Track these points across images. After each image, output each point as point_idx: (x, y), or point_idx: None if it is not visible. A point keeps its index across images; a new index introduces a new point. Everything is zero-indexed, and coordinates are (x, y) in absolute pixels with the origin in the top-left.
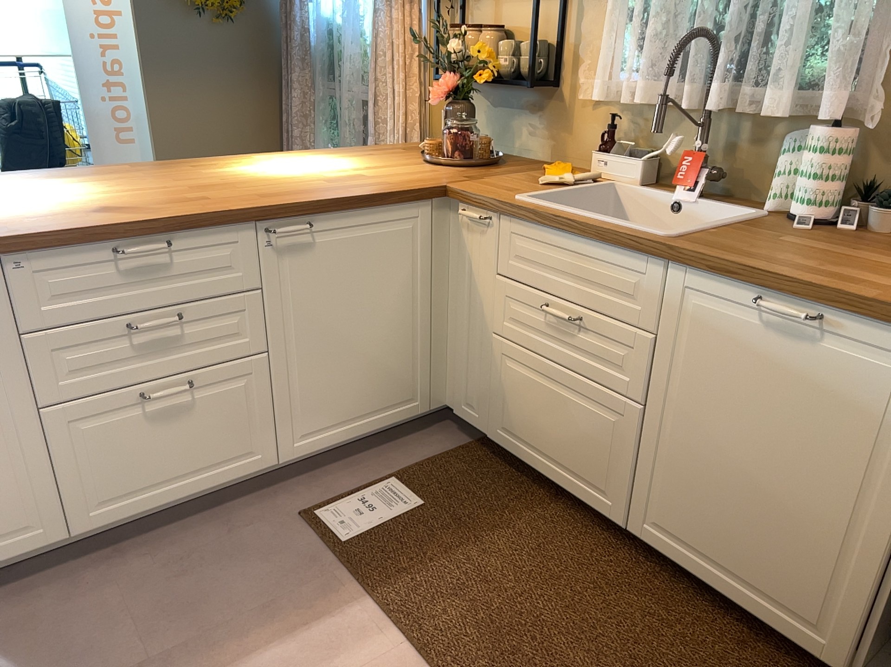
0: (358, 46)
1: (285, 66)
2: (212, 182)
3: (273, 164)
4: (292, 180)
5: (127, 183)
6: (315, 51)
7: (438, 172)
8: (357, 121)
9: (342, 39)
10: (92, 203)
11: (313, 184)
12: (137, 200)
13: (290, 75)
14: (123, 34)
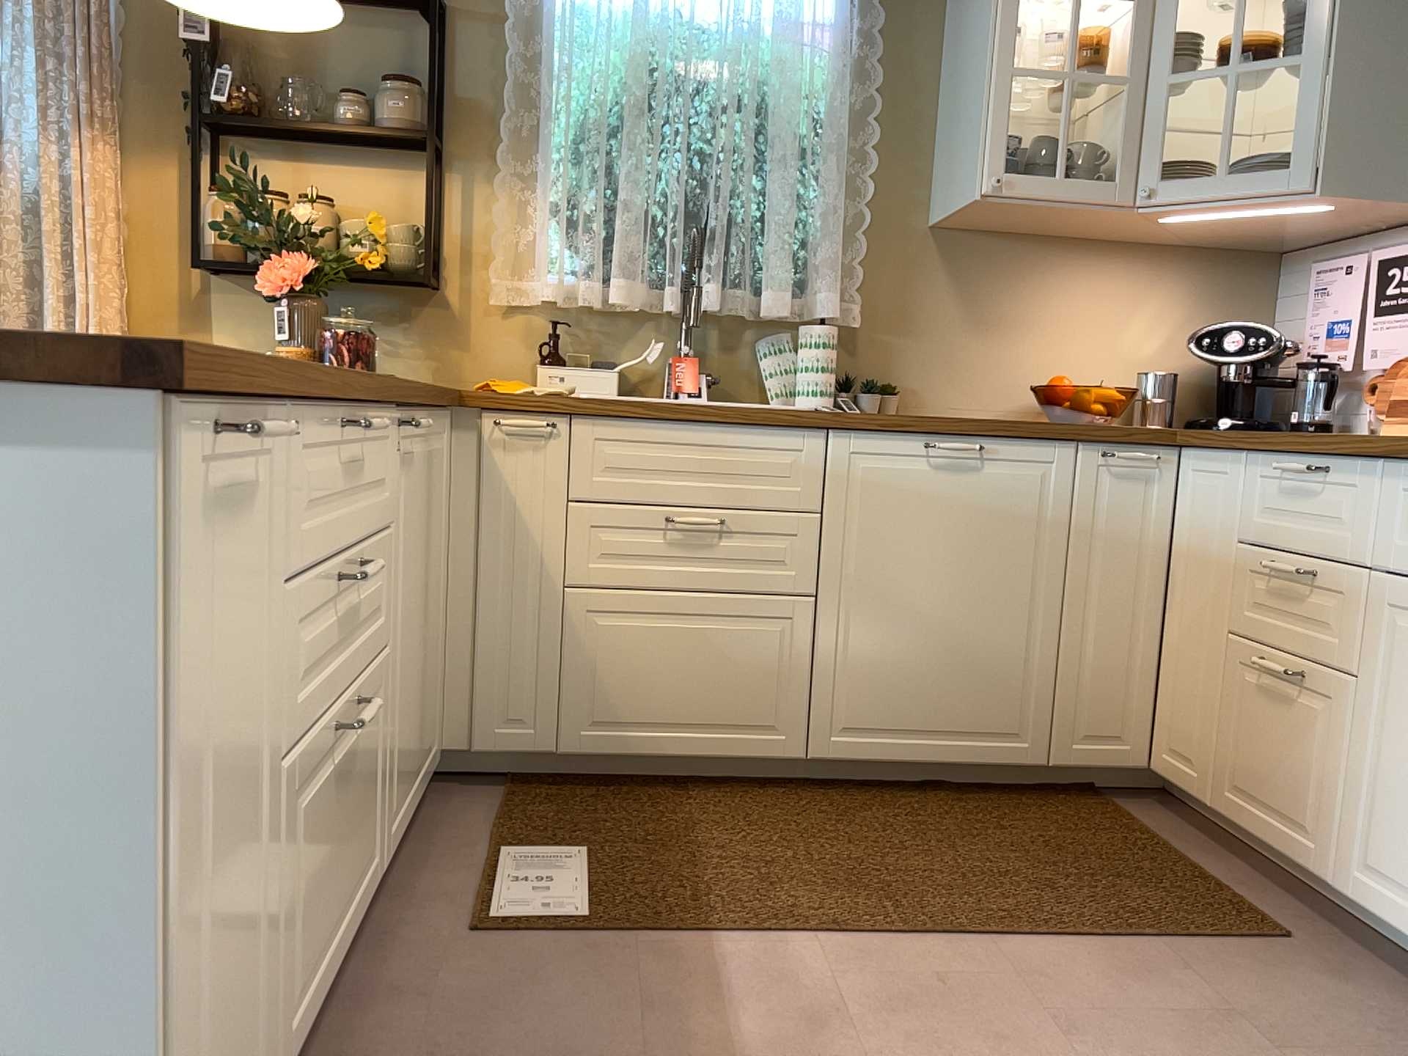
0: None
1: None
2: None
3: None
4: None
5: None
6: None
7: None
8: None
9: None
10: None
11: None
12: None
13: None
14: None
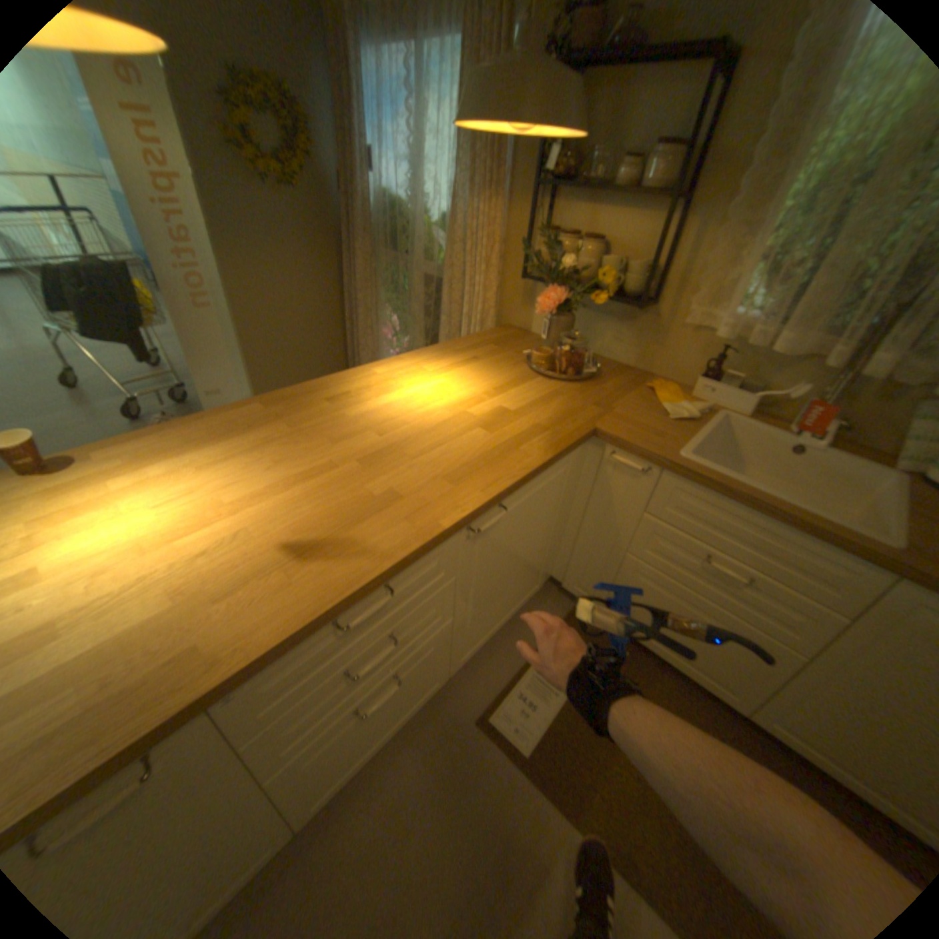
0: (424, 223)
1: (344, 232)
2: (372, 441)
3: (403, 387)
4: (450, 429)
5: (282, 456)
6: (372, 219)
7: (560, 392)
8: (424, 296)
9: (405, 213)
10: (271, 528)
11: (477, 438)
12: (321, 511)
13: (348, 241)
14: (179, 196)
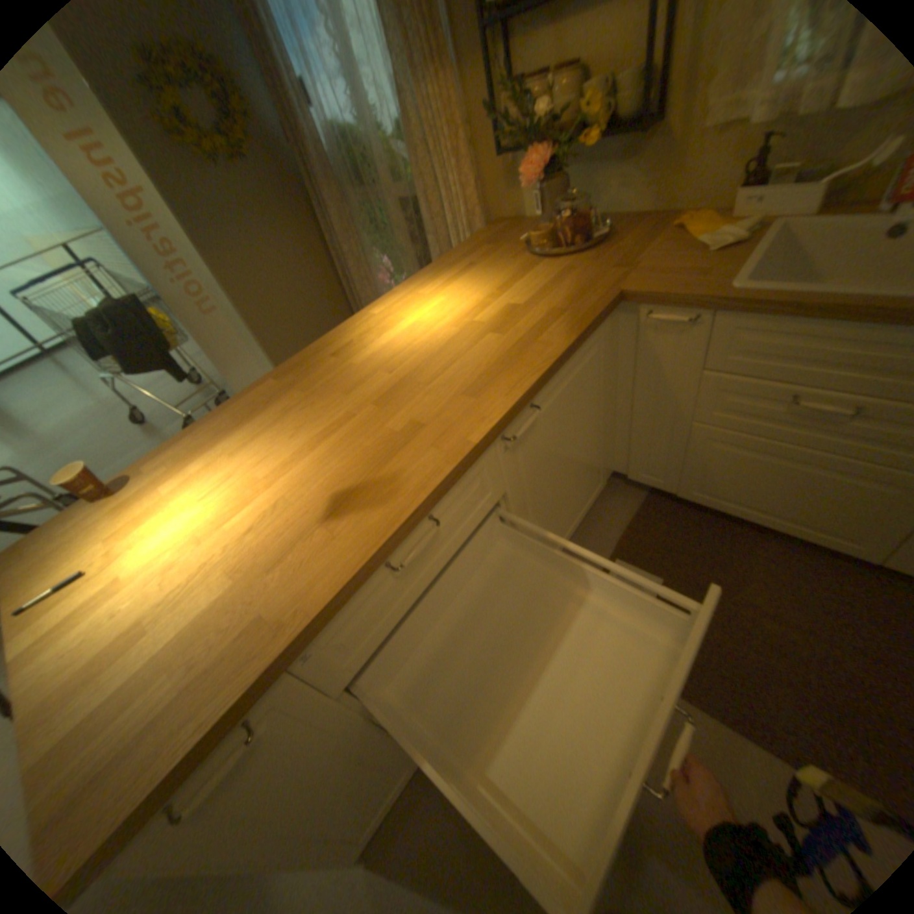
0: (379, 141)
1: (307, 186)
2: (382, 381)
3: (402, 319)
4: (458, 344)
5: (300, 421)
6: (329, 160)
7: (571, 267)
8: (403, 222)
9: (357, 138)
10: (304, 490)
11: (489, 344)
12: (347, 461)
13: (314, 194)
14: (149, 209)
